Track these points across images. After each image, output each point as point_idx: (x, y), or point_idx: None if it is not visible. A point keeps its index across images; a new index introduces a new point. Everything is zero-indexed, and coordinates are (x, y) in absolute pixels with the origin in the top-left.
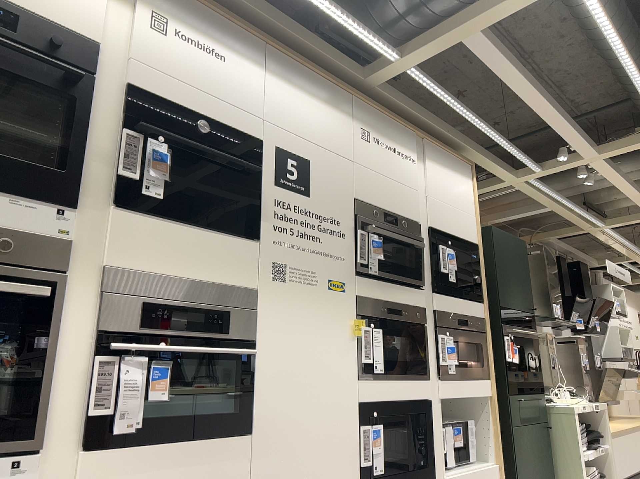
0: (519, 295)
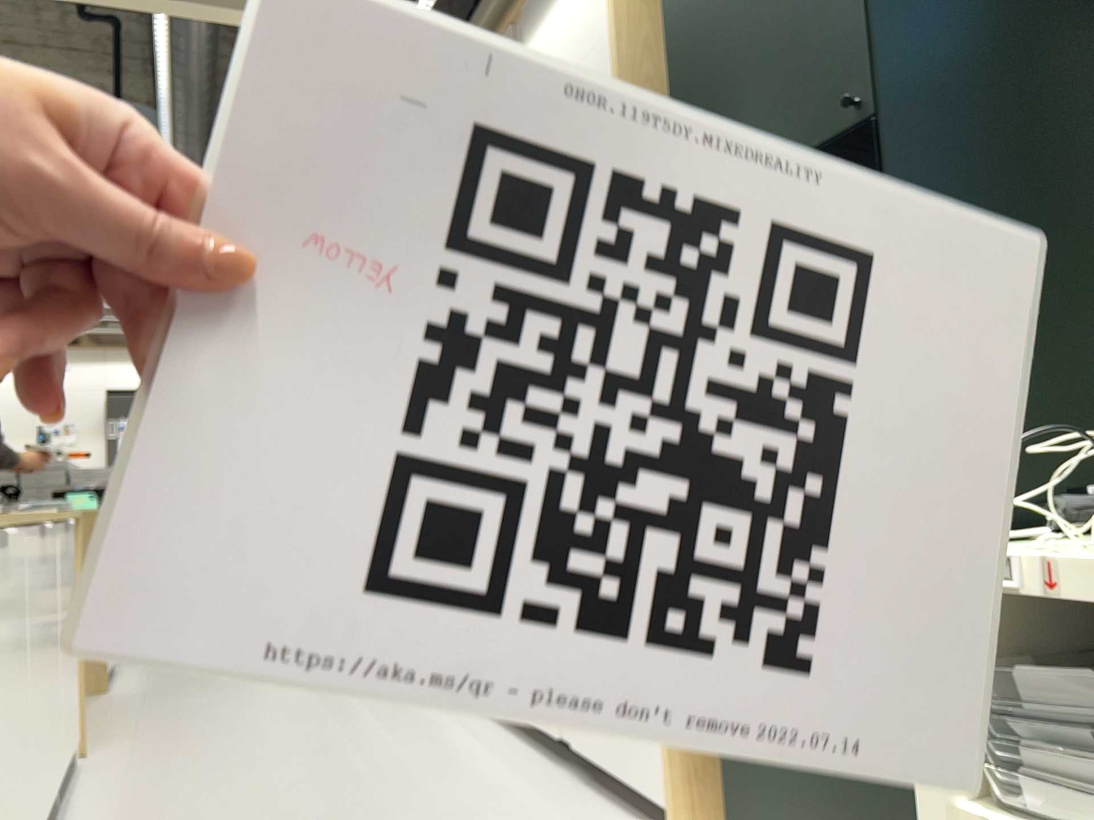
0: (781, 106)
